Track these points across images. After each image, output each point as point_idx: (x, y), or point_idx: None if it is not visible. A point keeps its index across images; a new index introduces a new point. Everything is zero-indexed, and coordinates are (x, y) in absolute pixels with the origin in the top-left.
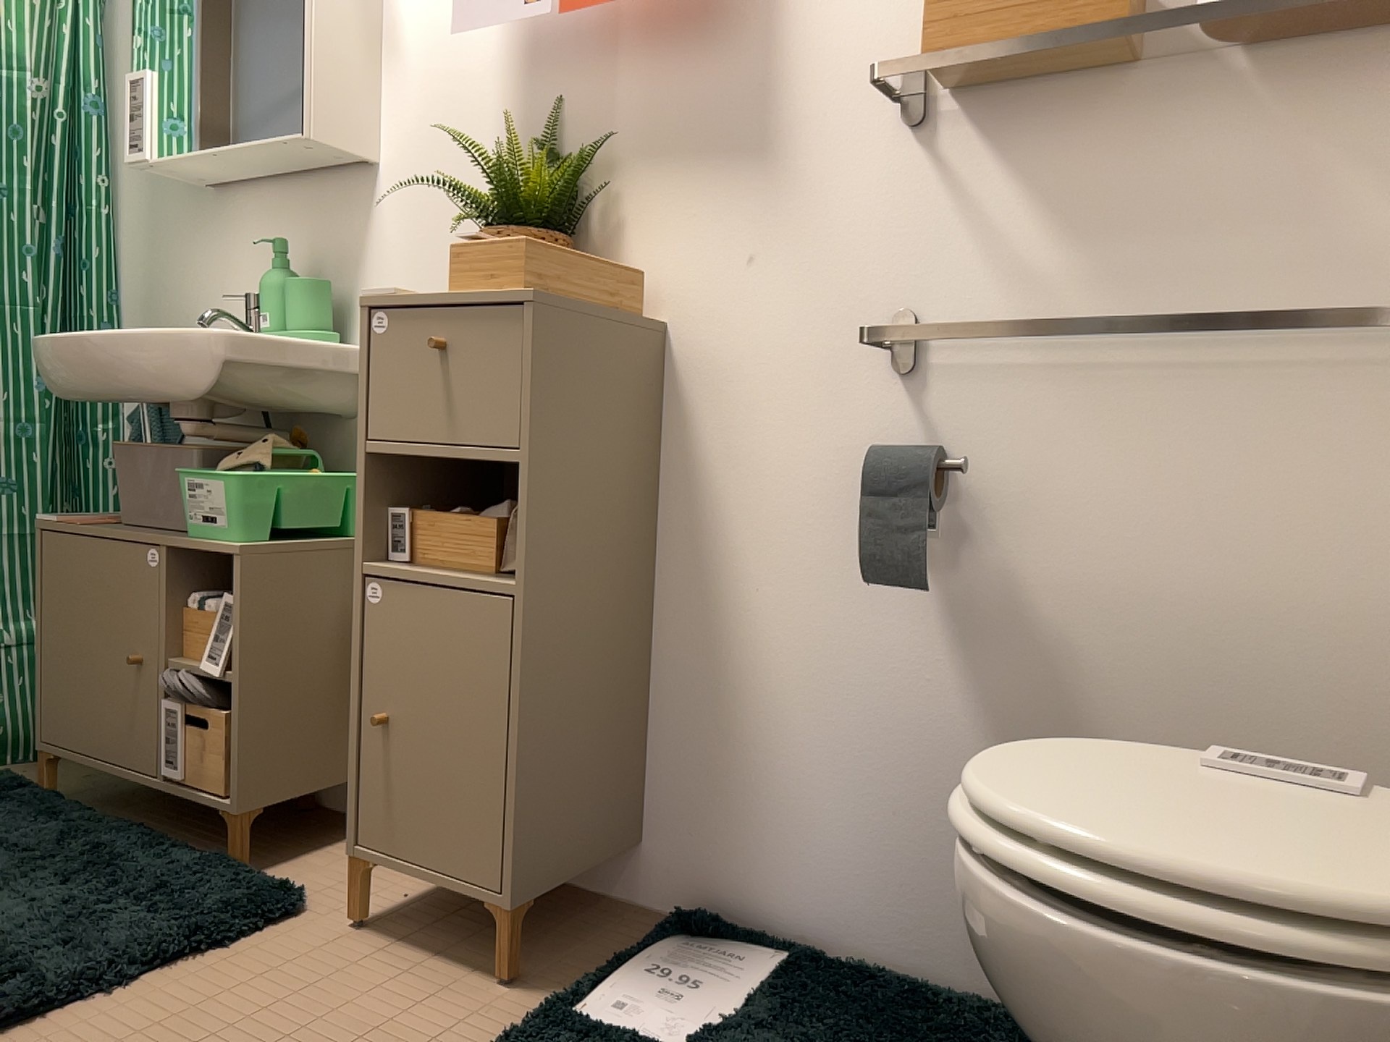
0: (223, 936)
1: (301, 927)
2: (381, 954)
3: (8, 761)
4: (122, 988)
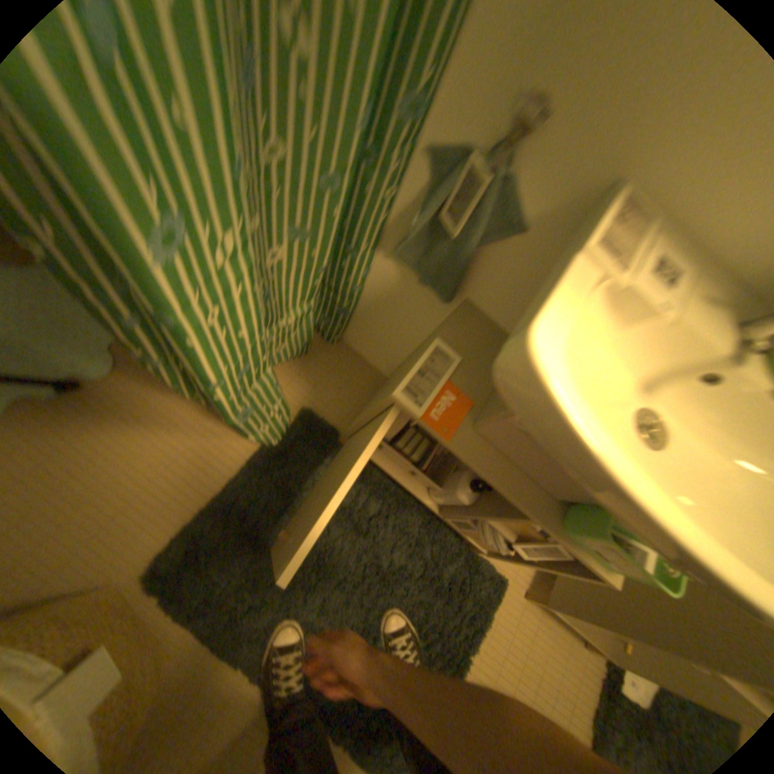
0: (494, 629)
1: (510, 601)
2: (545, 626)
3: (283, 359)
4: (471, 675)
